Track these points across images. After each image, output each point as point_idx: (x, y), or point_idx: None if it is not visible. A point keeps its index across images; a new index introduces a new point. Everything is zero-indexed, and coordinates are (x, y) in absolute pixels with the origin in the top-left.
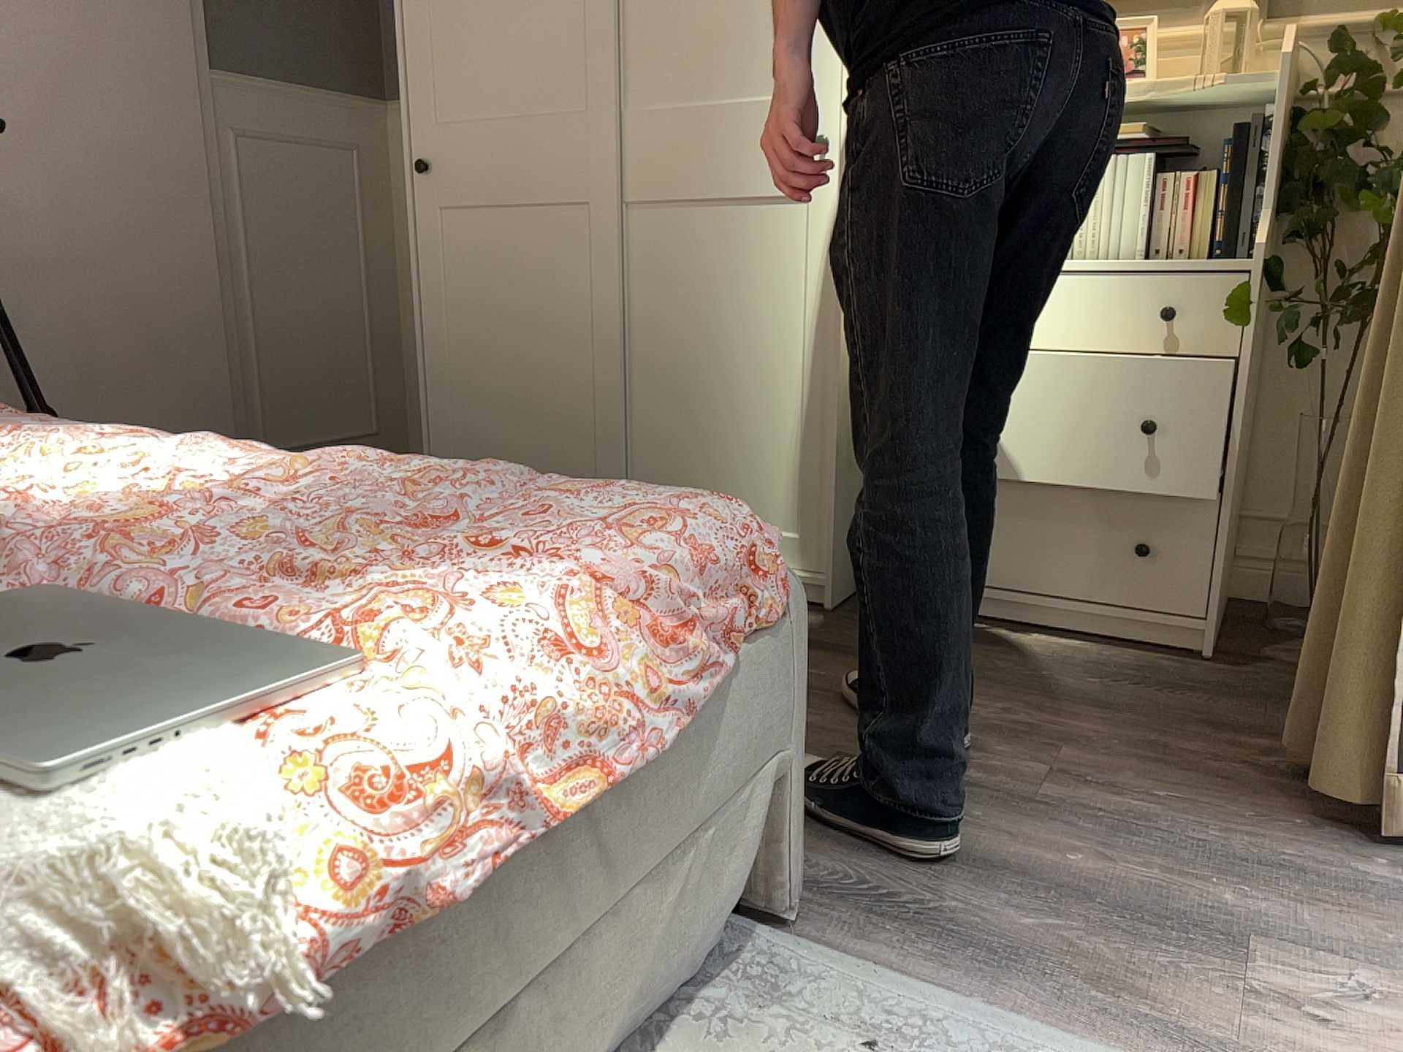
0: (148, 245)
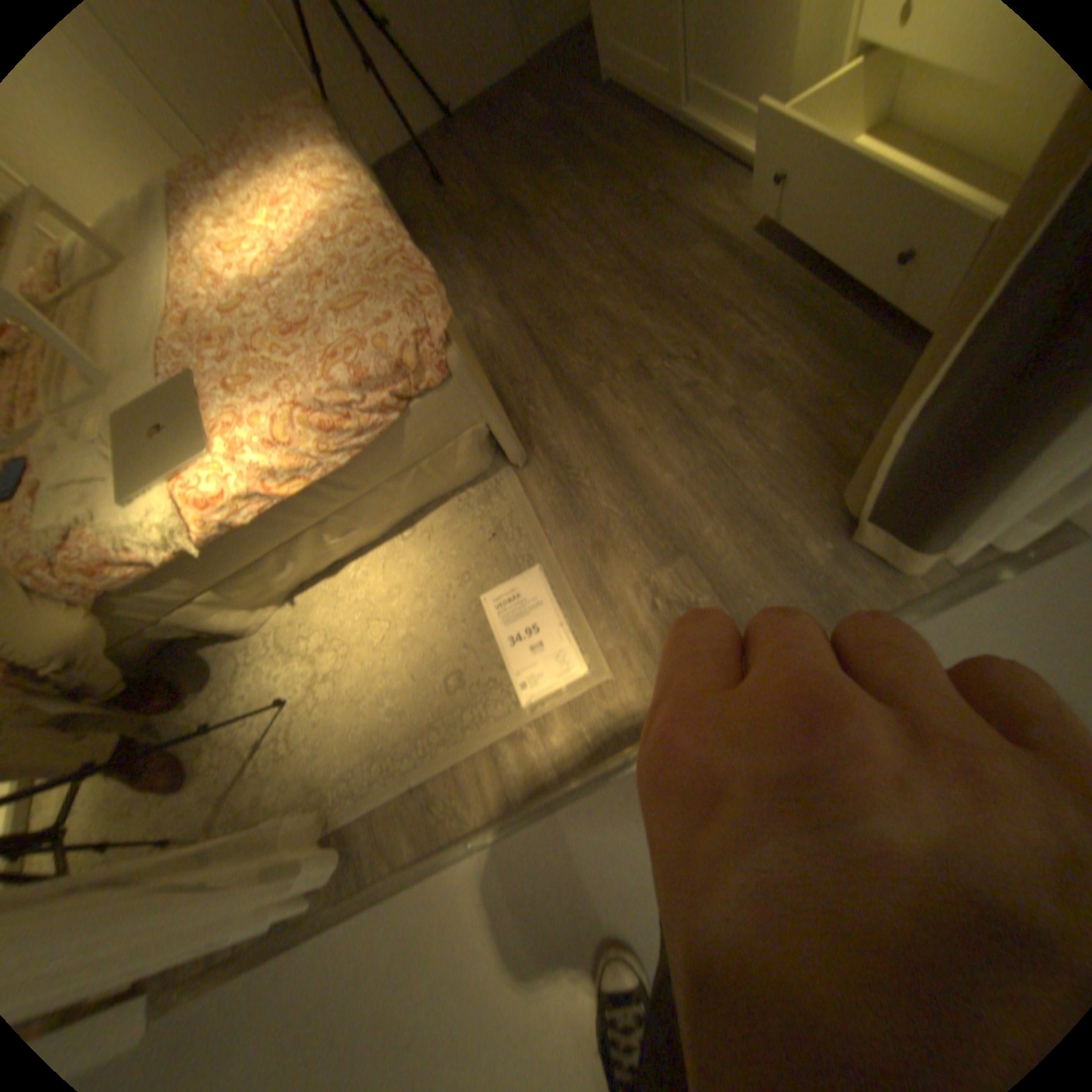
0: None
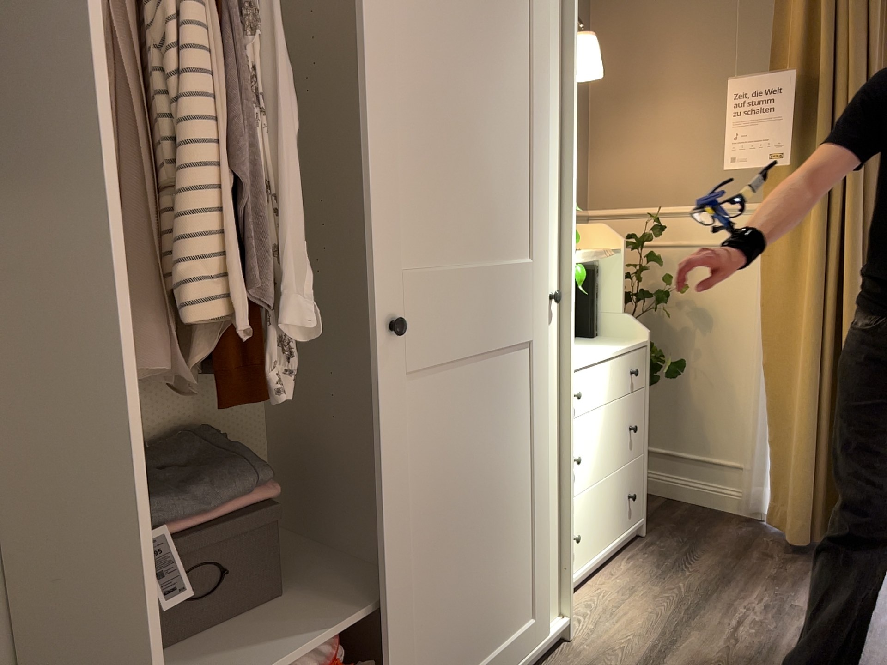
0: None
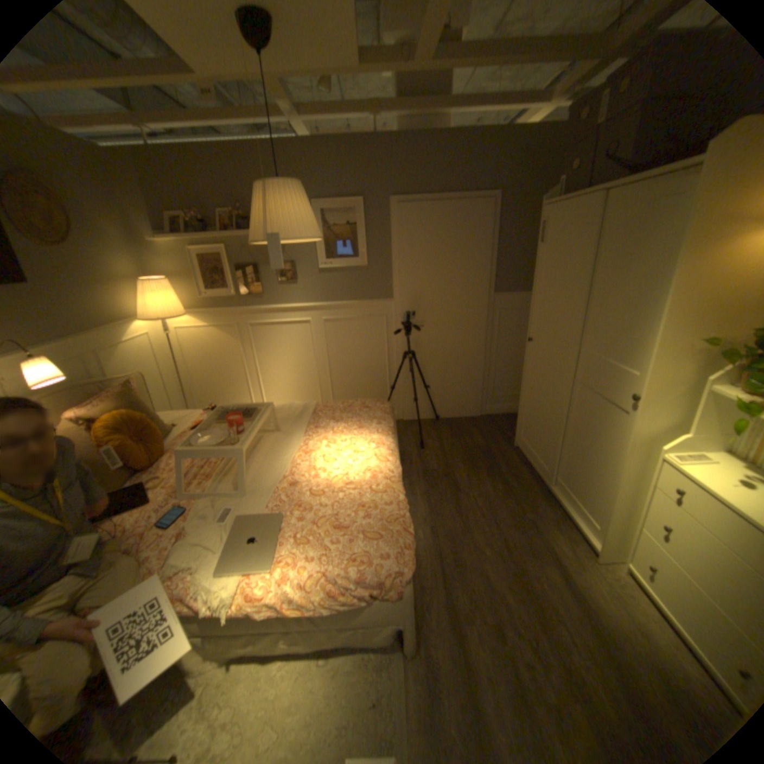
0: (462, 344)
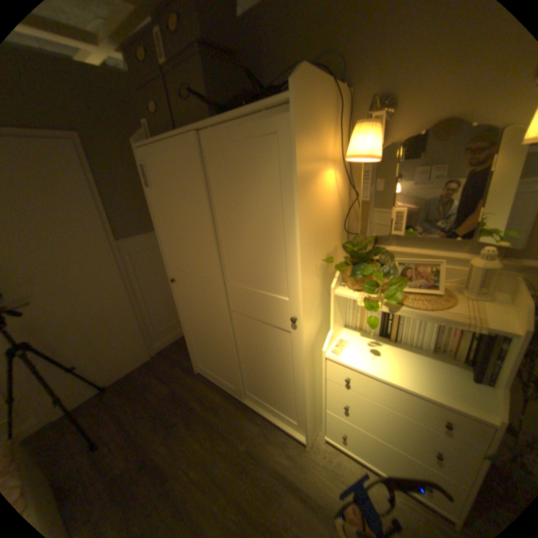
0: (97, 303)
